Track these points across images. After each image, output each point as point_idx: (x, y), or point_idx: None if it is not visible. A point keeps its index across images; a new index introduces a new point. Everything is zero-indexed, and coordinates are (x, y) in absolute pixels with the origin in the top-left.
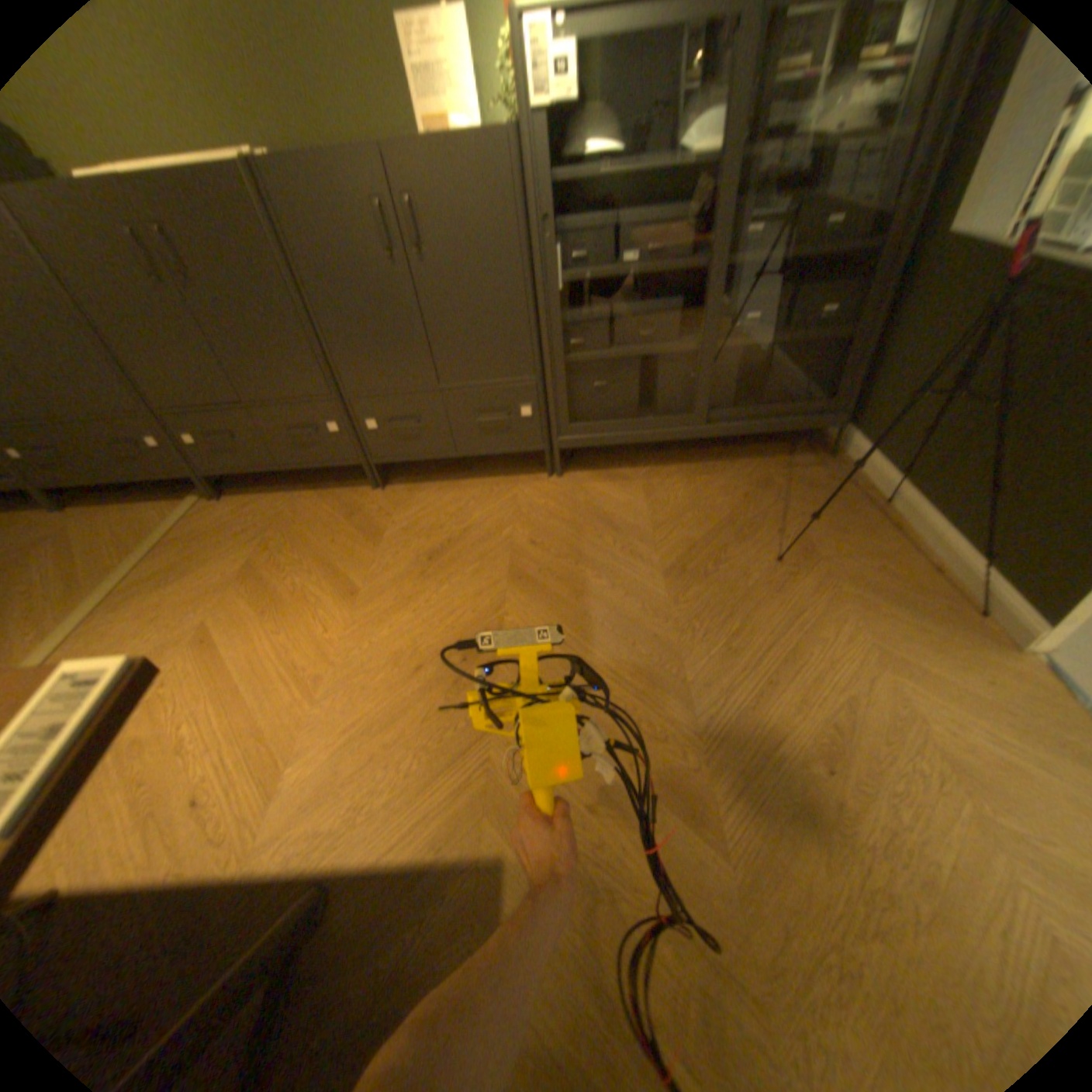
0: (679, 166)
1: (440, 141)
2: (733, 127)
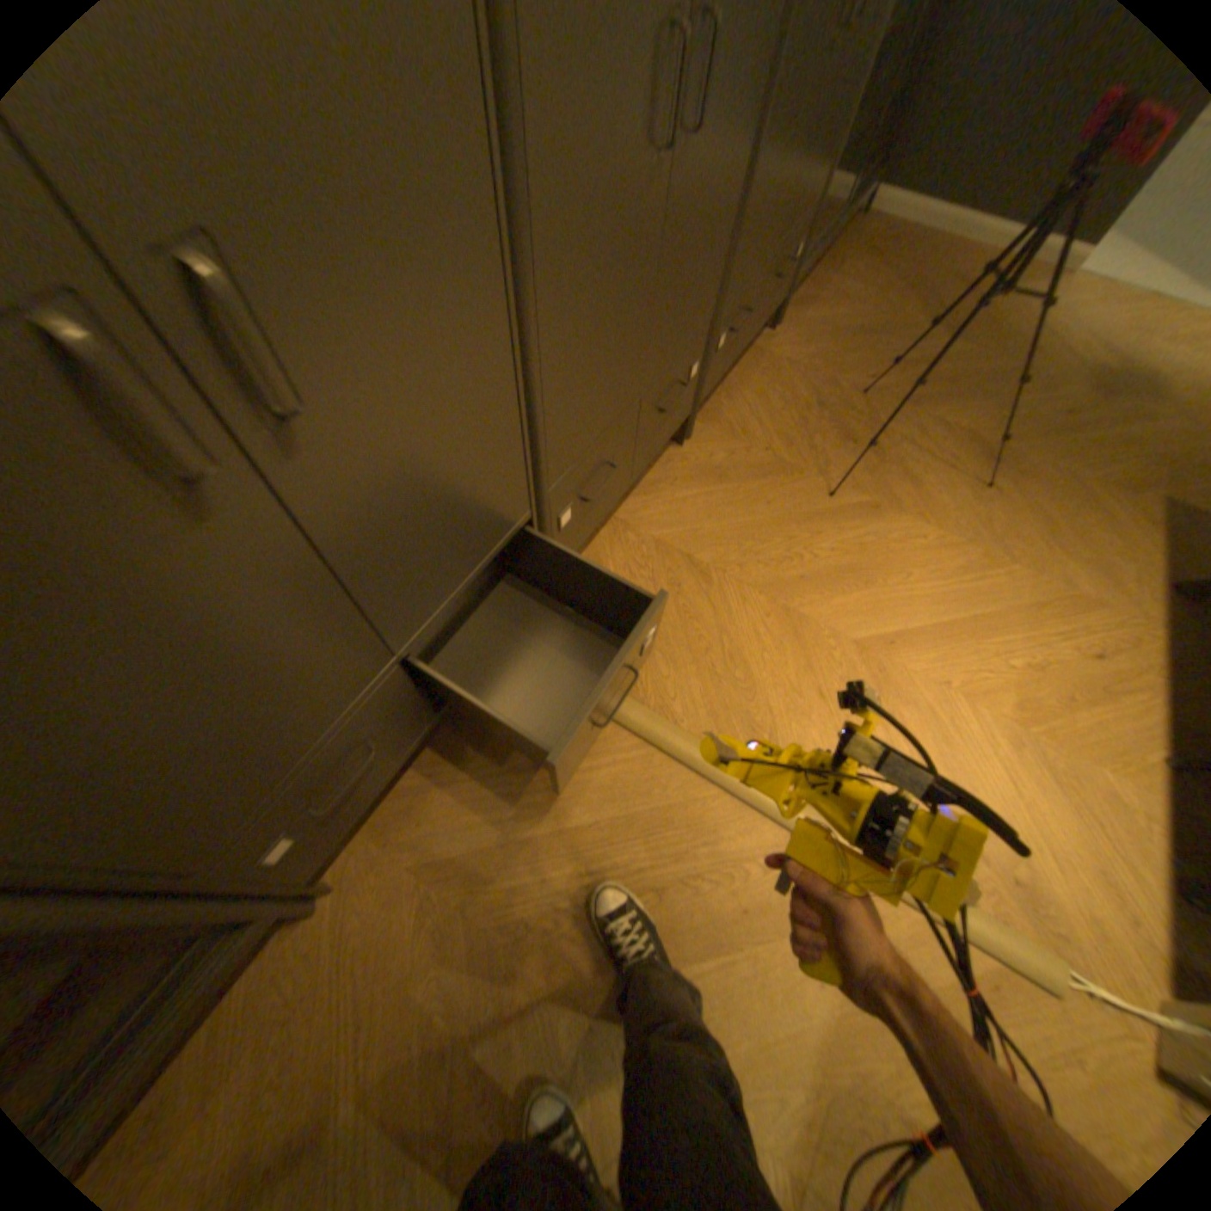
0: None
1: None
2: None
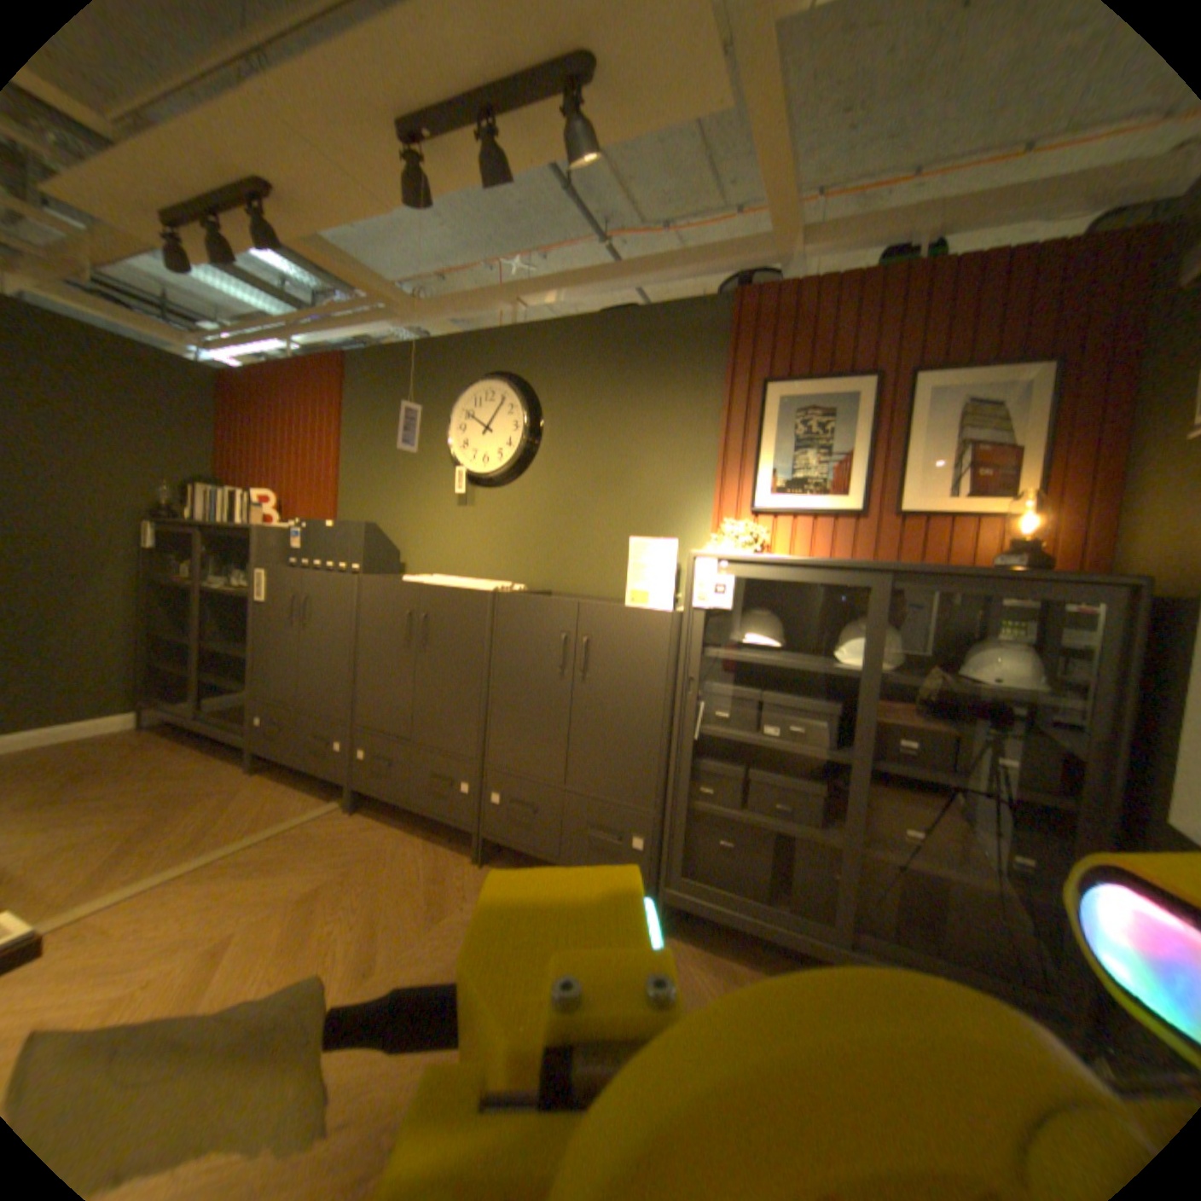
0: (821, 670)
1: (621, 610)
2: (871, 655)
